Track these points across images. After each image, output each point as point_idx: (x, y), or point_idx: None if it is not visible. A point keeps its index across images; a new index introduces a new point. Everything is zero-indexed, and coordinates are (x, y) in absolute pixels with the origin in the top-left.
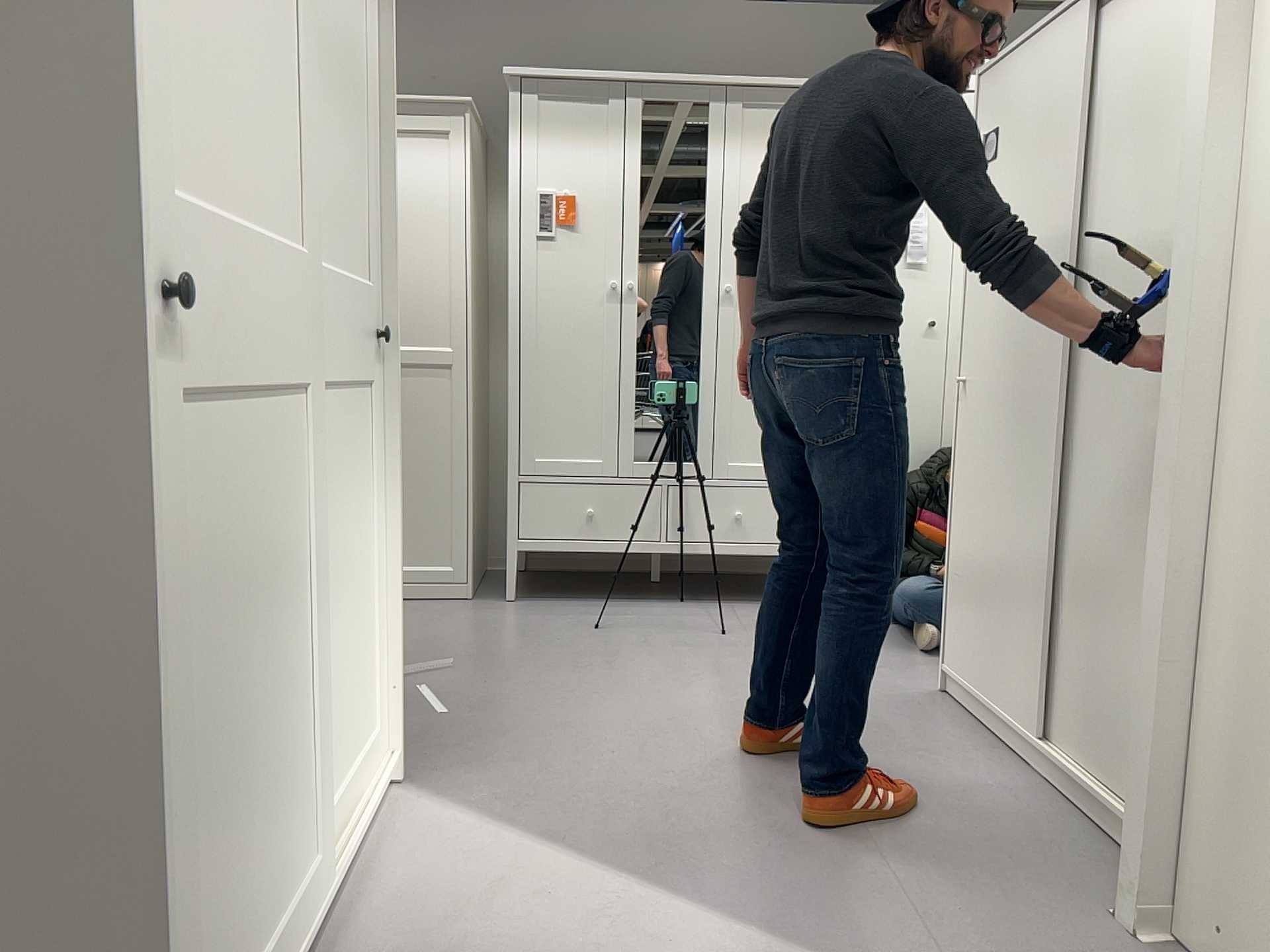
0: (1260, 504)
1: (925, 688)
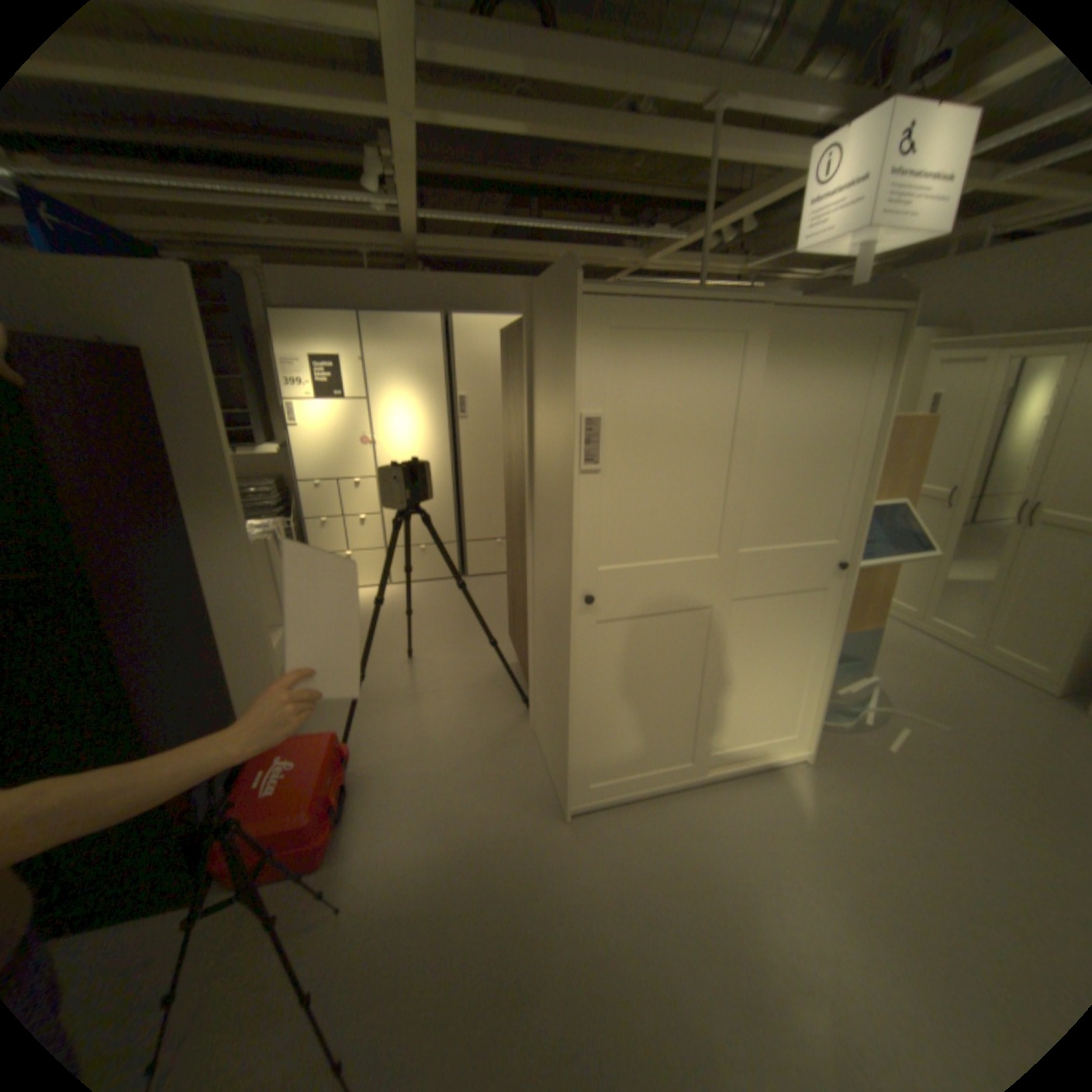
0: None
1: None
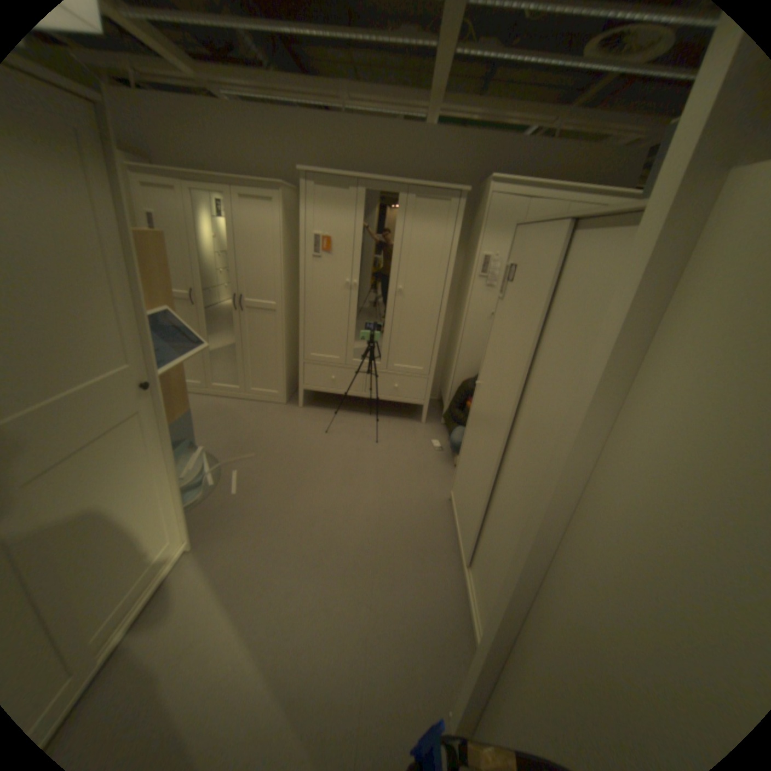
0: (540, 648)
1: (443, 495)
